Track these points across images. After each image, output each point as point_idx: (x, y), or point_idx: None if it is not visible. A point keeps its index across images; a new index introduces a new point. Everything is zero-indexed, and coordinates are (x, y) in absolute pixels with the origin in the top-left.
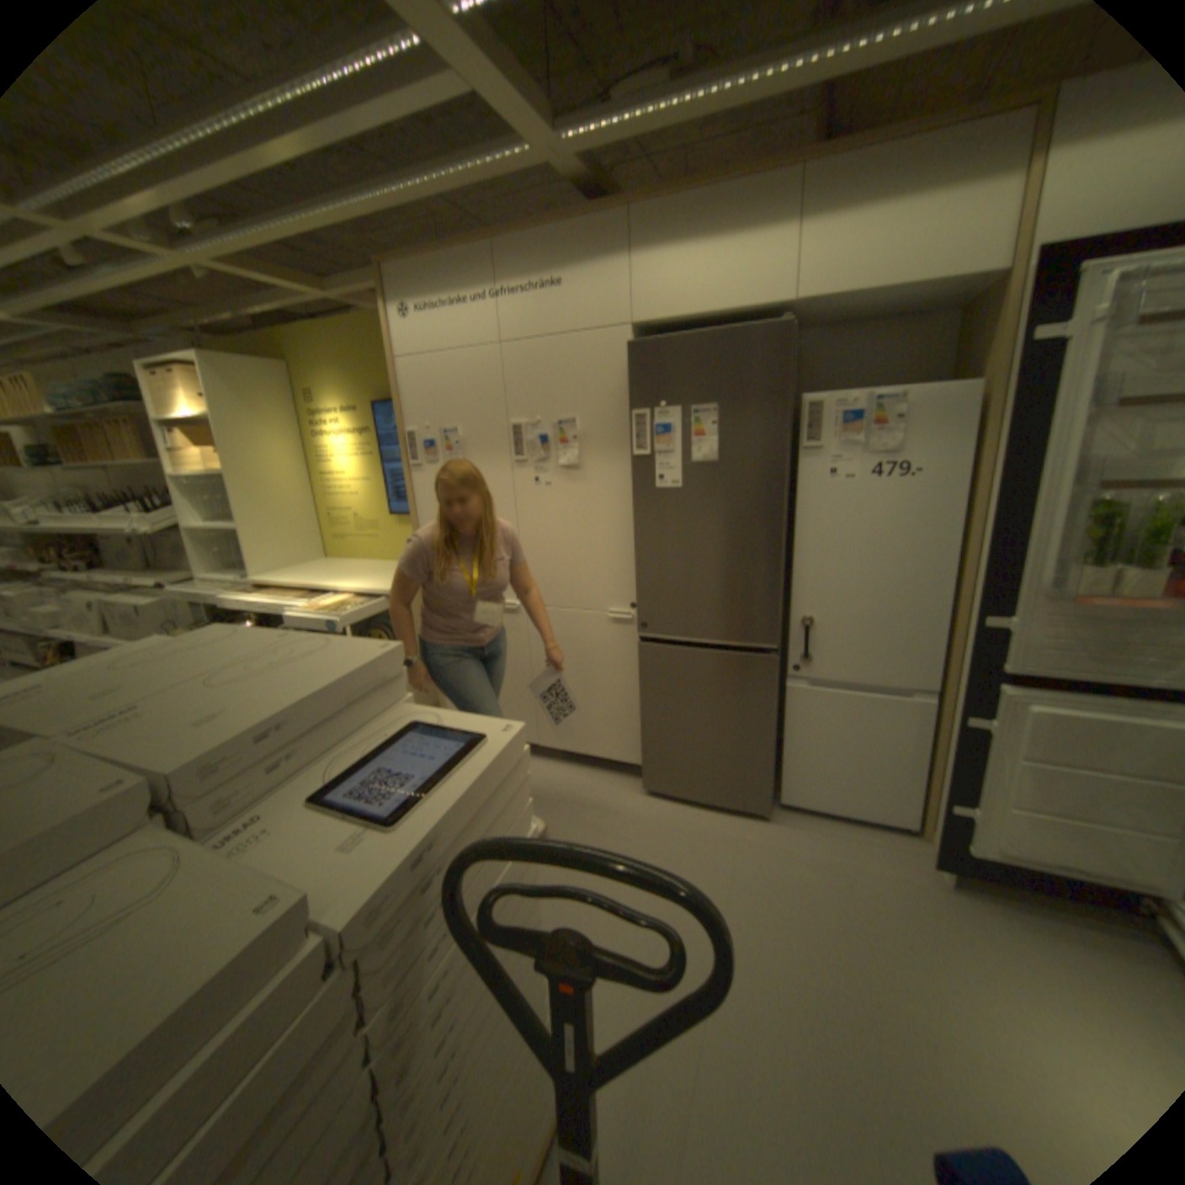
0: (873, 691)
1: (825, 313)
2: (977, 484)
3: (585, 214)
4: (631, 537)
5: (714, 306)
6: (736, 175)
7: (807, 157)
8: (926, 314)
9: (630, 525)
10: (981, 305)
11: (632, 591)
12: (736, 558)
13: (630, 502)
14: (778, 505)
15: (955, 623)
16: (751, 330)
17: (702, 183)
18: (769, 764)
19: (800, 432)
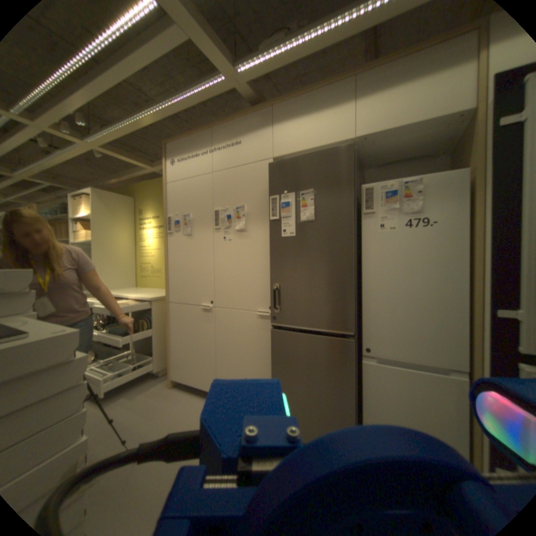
0: (422, 368)
1: (374, 152)
2: (475, 229)
3: (252, 111)
4: (270, 267)
5: (313, 144)
6: (322, 84)
7: (356, 71)
8: (431, 157)
9: (270, 260)
10: (461, 141)
11: (271, 299)
12: (326, 275)
13: (270, 248)
14: (350, 243)
15: (474, 321)
16: (330, 150)
17: (306, 90)
18: (353, 418)
19: (362, 206)
